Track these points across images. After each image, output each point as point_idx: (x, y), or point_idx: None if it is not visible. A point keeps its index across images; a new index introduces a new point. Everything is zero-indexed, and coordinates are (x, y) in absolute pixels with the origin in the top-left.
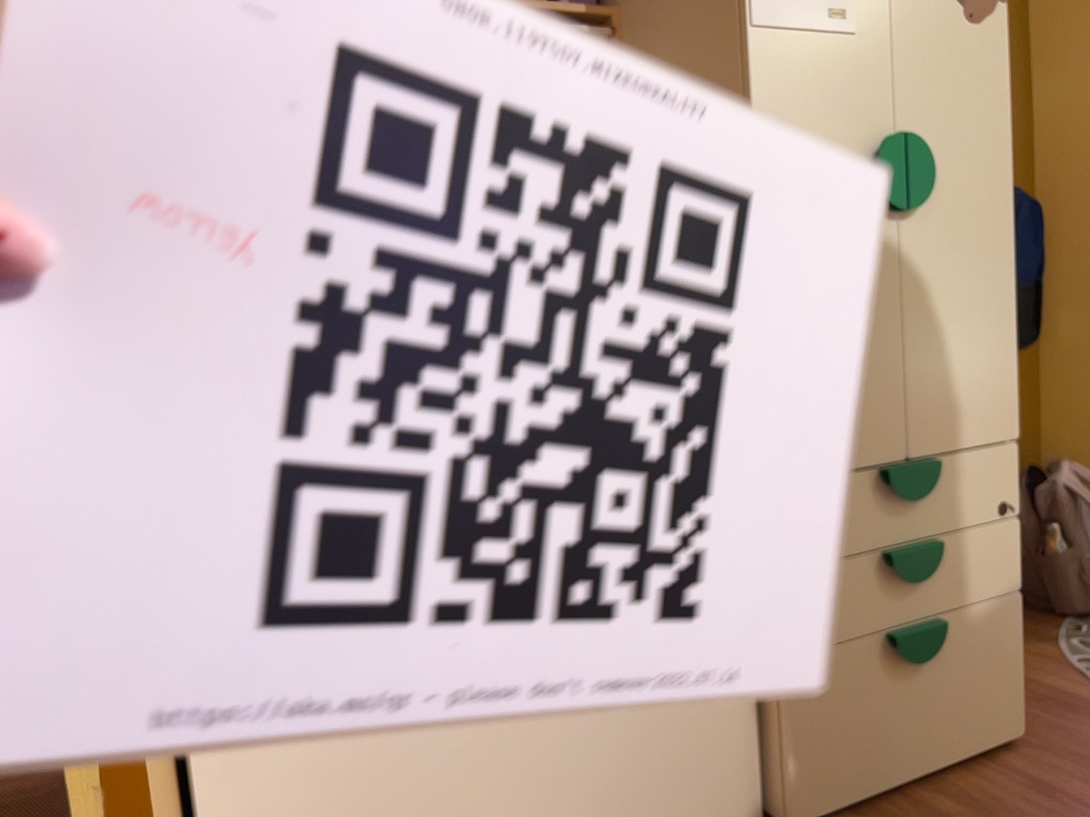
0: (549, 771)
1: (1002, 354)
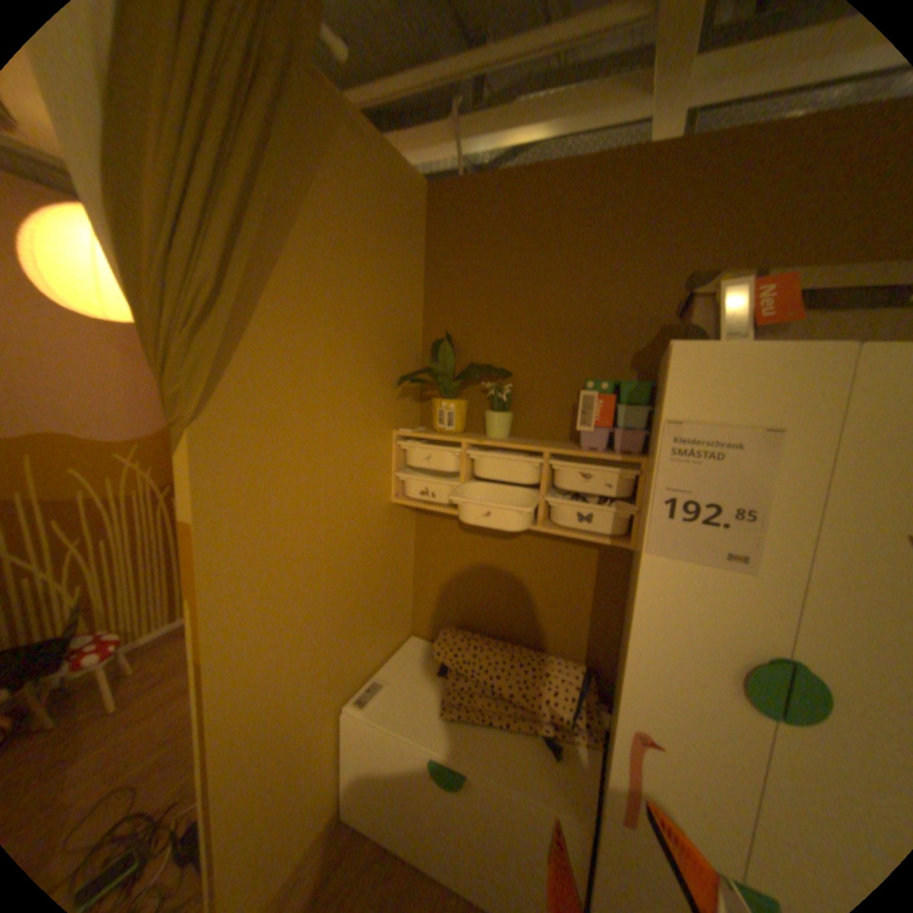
0: (457, 837)
1: None
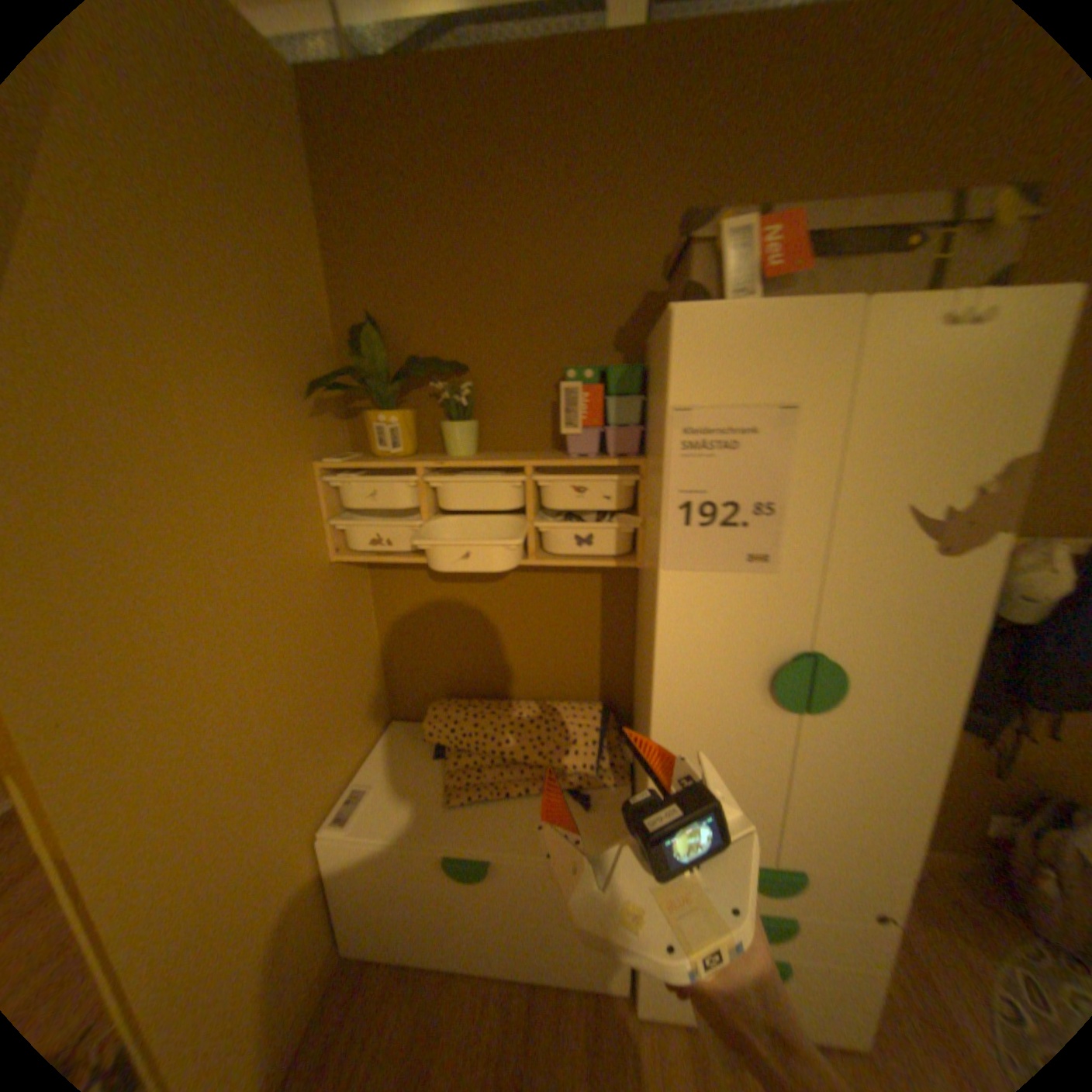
0: (489, 926)
1: (907, 823)
